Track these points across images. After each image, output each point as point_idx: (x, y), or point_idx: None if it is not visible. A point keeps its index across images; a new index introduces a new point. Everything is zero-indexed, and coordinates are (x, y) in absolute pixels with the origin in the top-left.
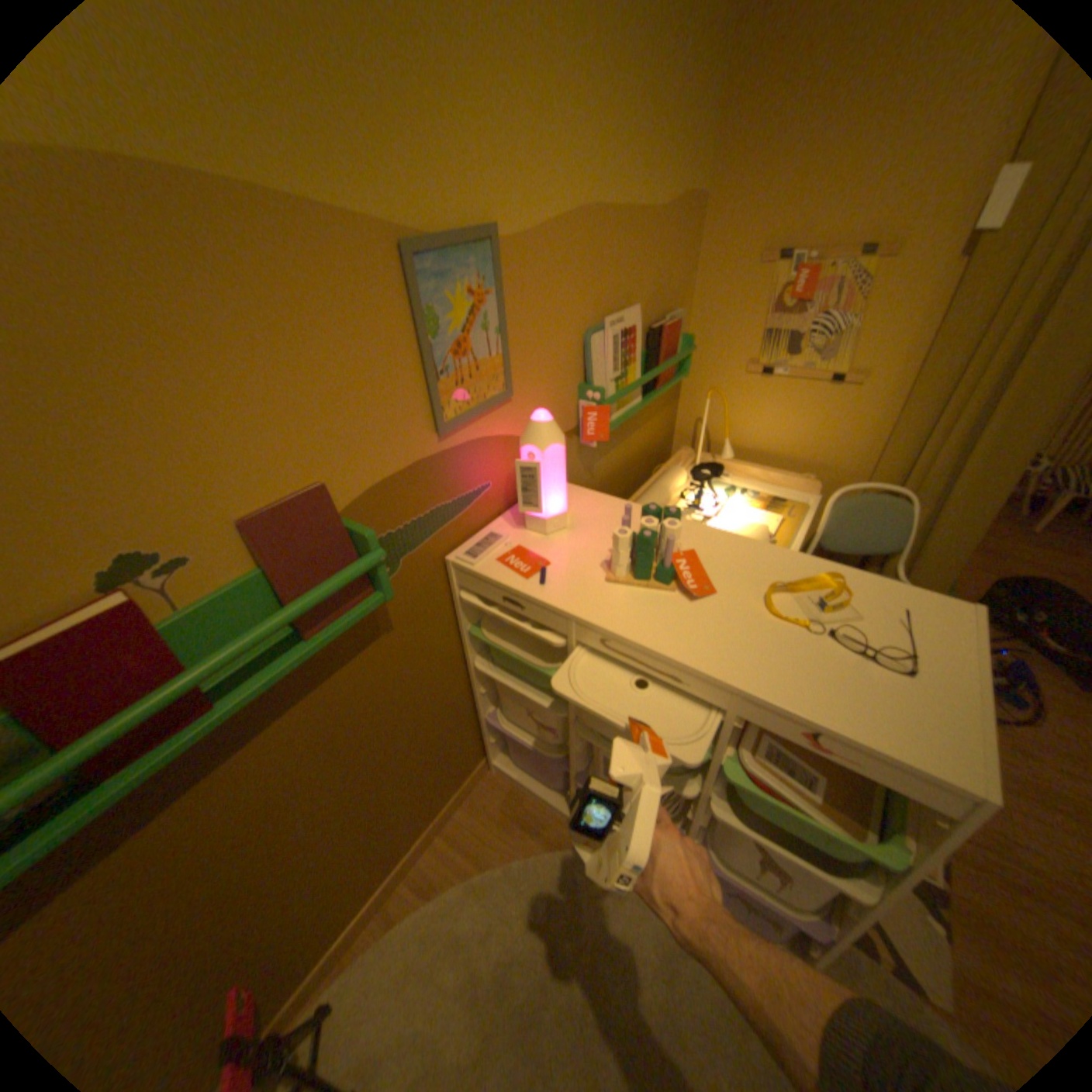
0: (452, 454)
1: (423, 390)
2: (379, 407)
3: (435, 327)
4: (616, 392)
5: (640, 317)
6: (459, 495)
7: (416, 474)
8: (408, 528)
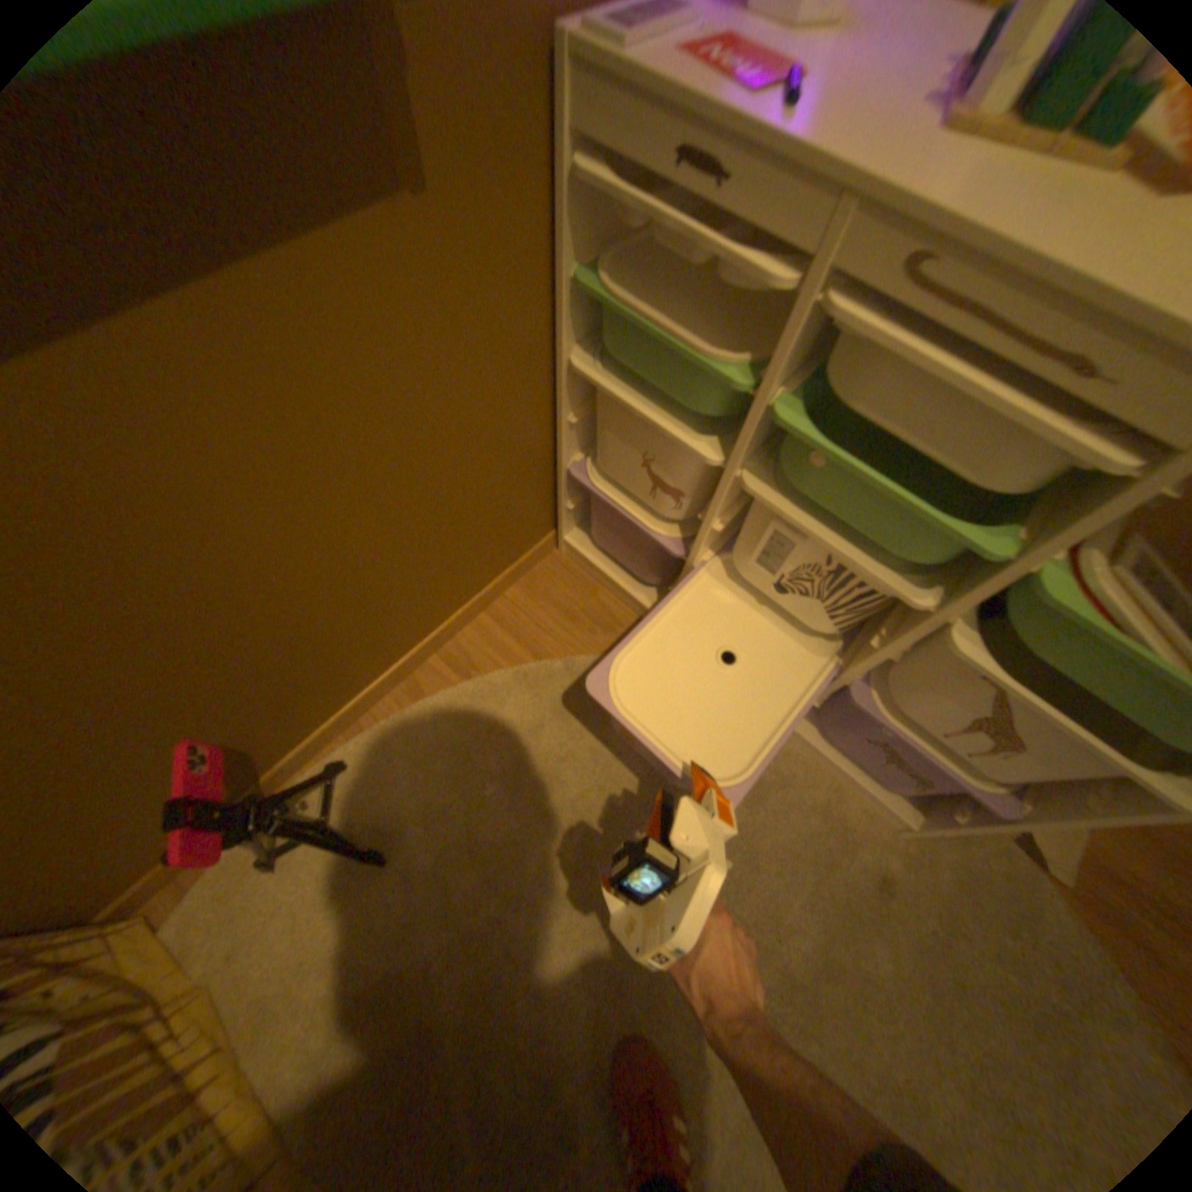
0: None
1: None
2: None
3: None
4: None
5: None
6: None
7: None
8: None
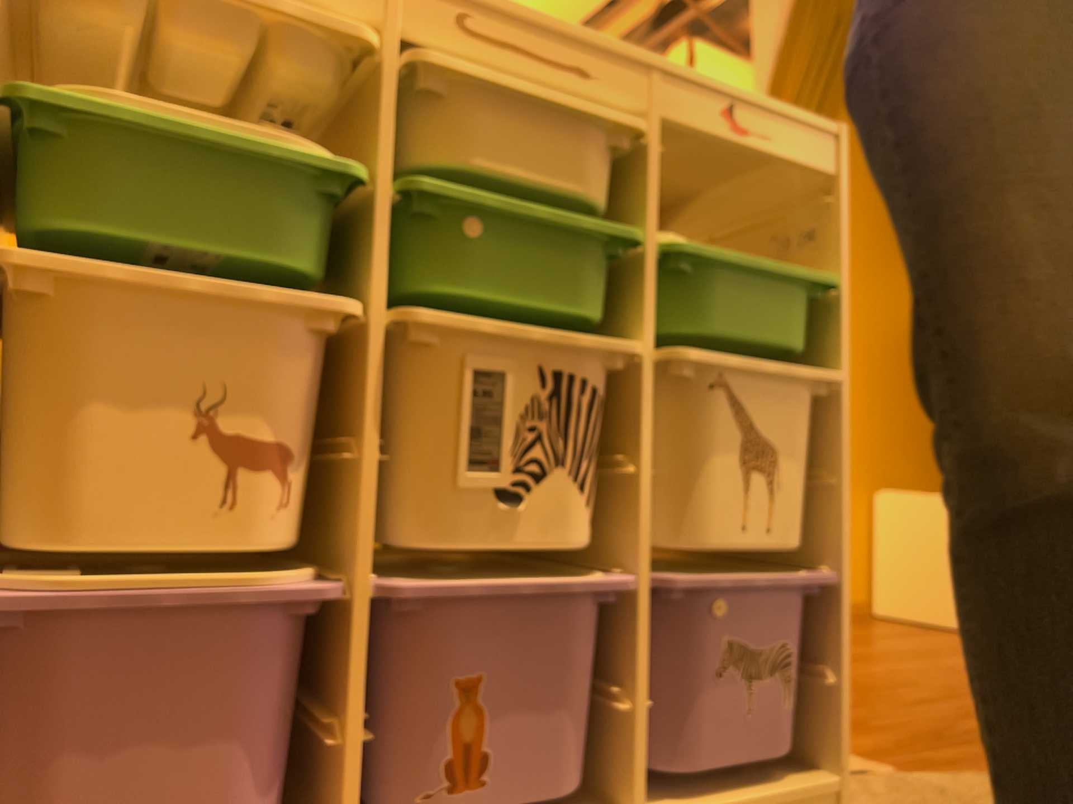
0: None
1: None
2: None
3: None
4: None
5: None
6: None
7: None
8: None
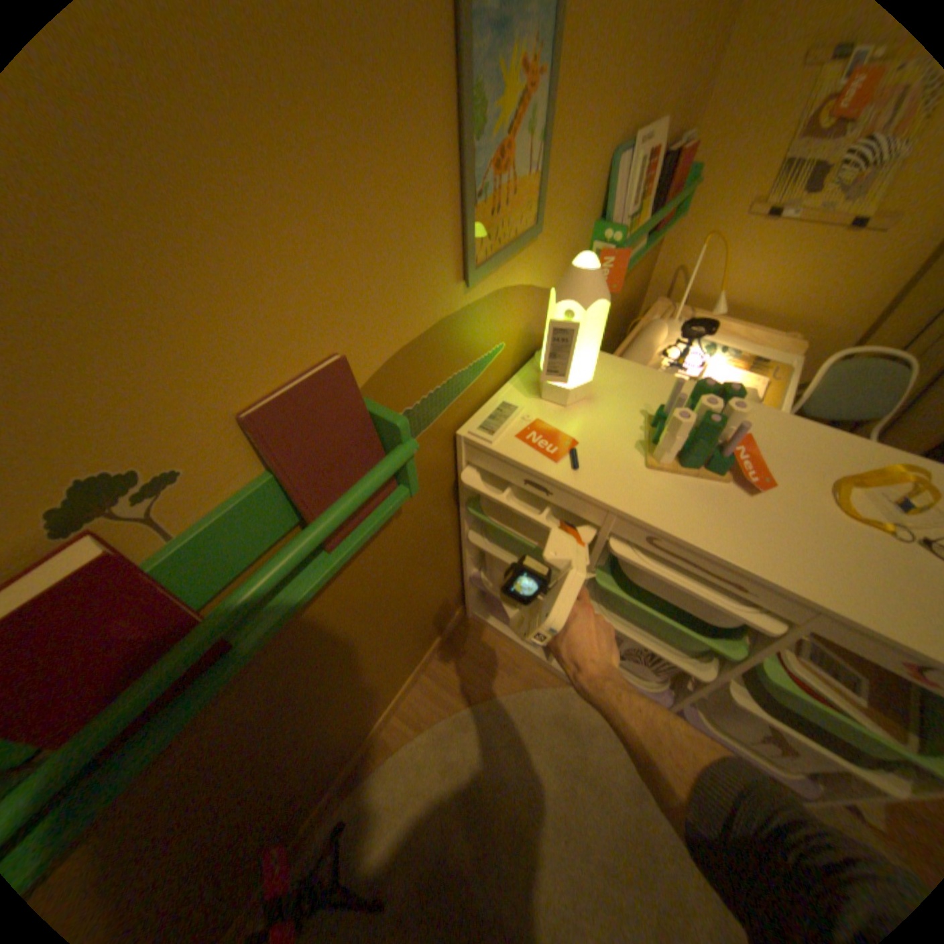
0: (476, 309)
1: (458, 218)
2: (409, 242)
3: (483, 116)
4: (630, 231)
5: (662, 133)
6: (475, 359)
7: (439, 335)
8: (425, 402)
